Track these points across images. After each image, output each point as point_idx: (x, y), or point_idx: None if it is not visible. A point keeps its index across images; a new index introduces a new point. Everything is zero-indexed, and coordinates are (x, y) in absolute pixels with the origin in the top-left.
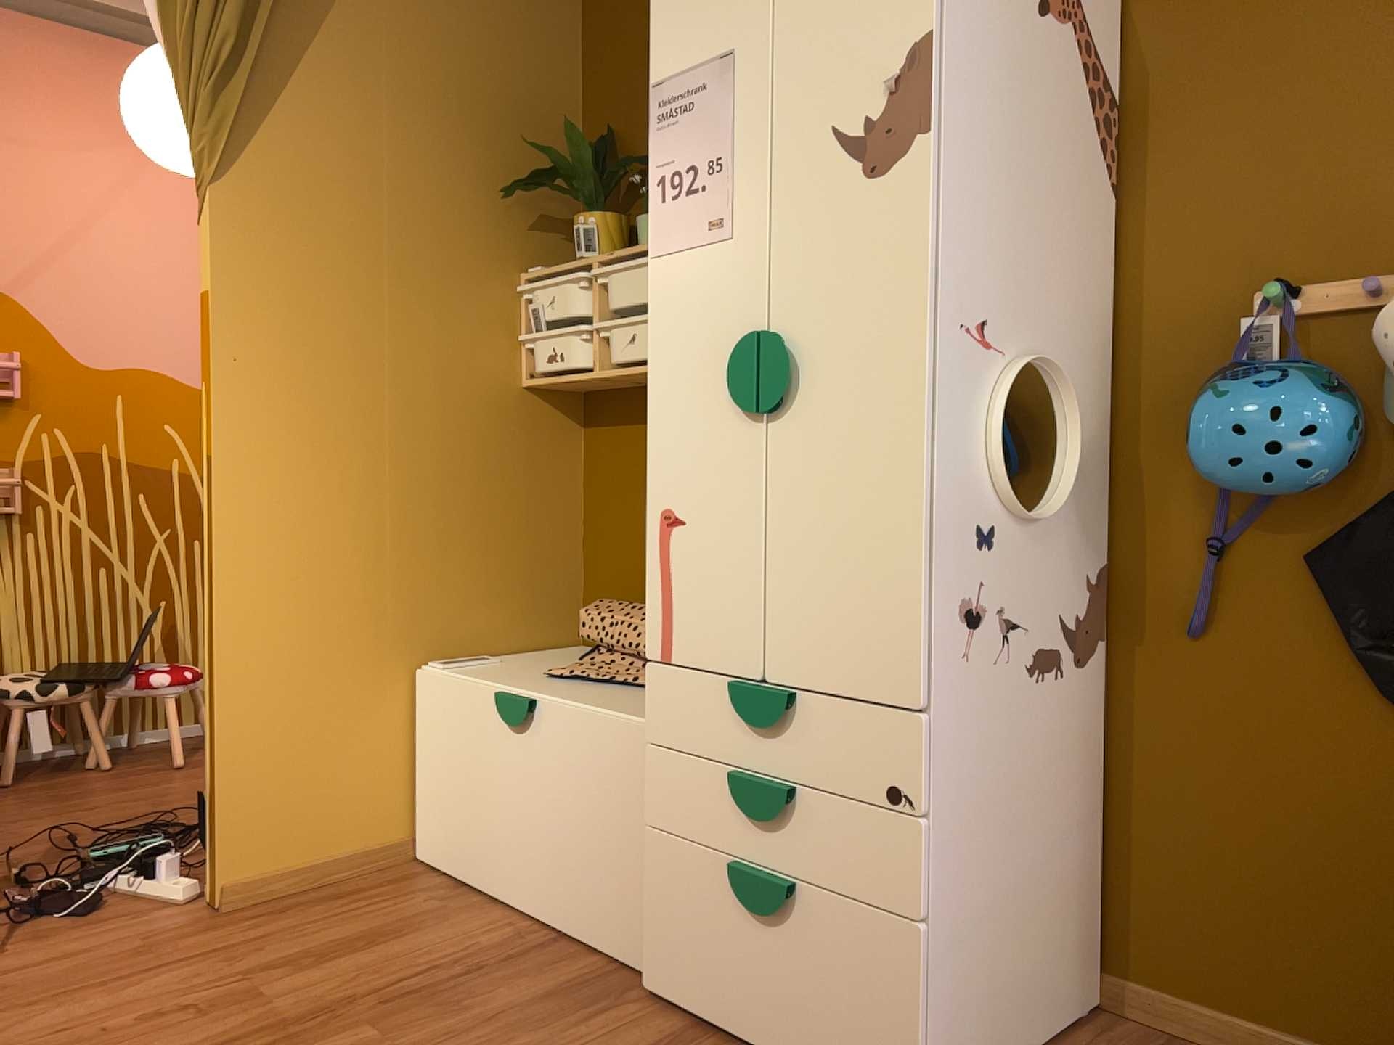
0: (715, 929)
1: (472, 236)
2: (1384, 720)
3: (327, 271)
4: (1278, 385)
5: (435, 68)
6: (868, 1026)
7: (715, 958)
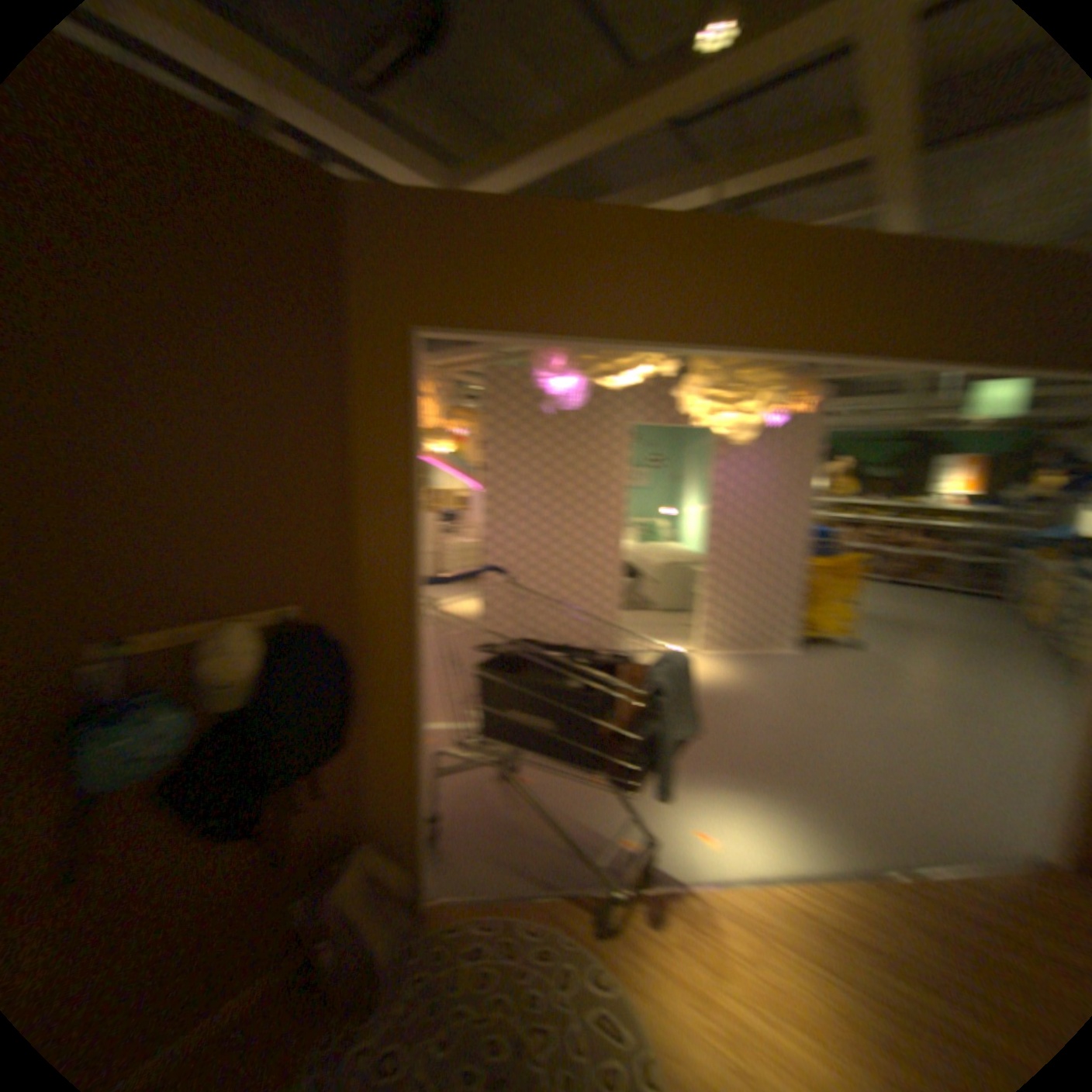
0: None
1: None
2: (196, 859)
3: None
4: (138, 726)
5: None
6: None
7: None
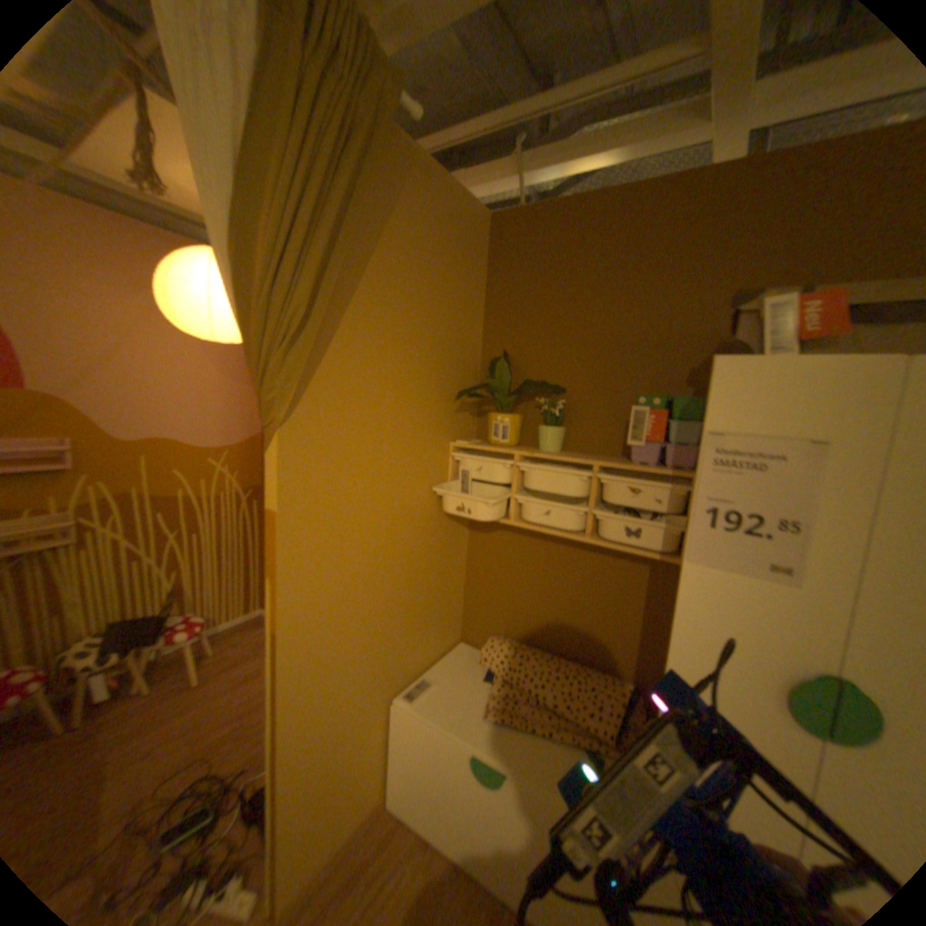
0: None
1: (431, 425)
2: None
3: (355, 473)
4: None
5: (419, 314)
6: None
7: None
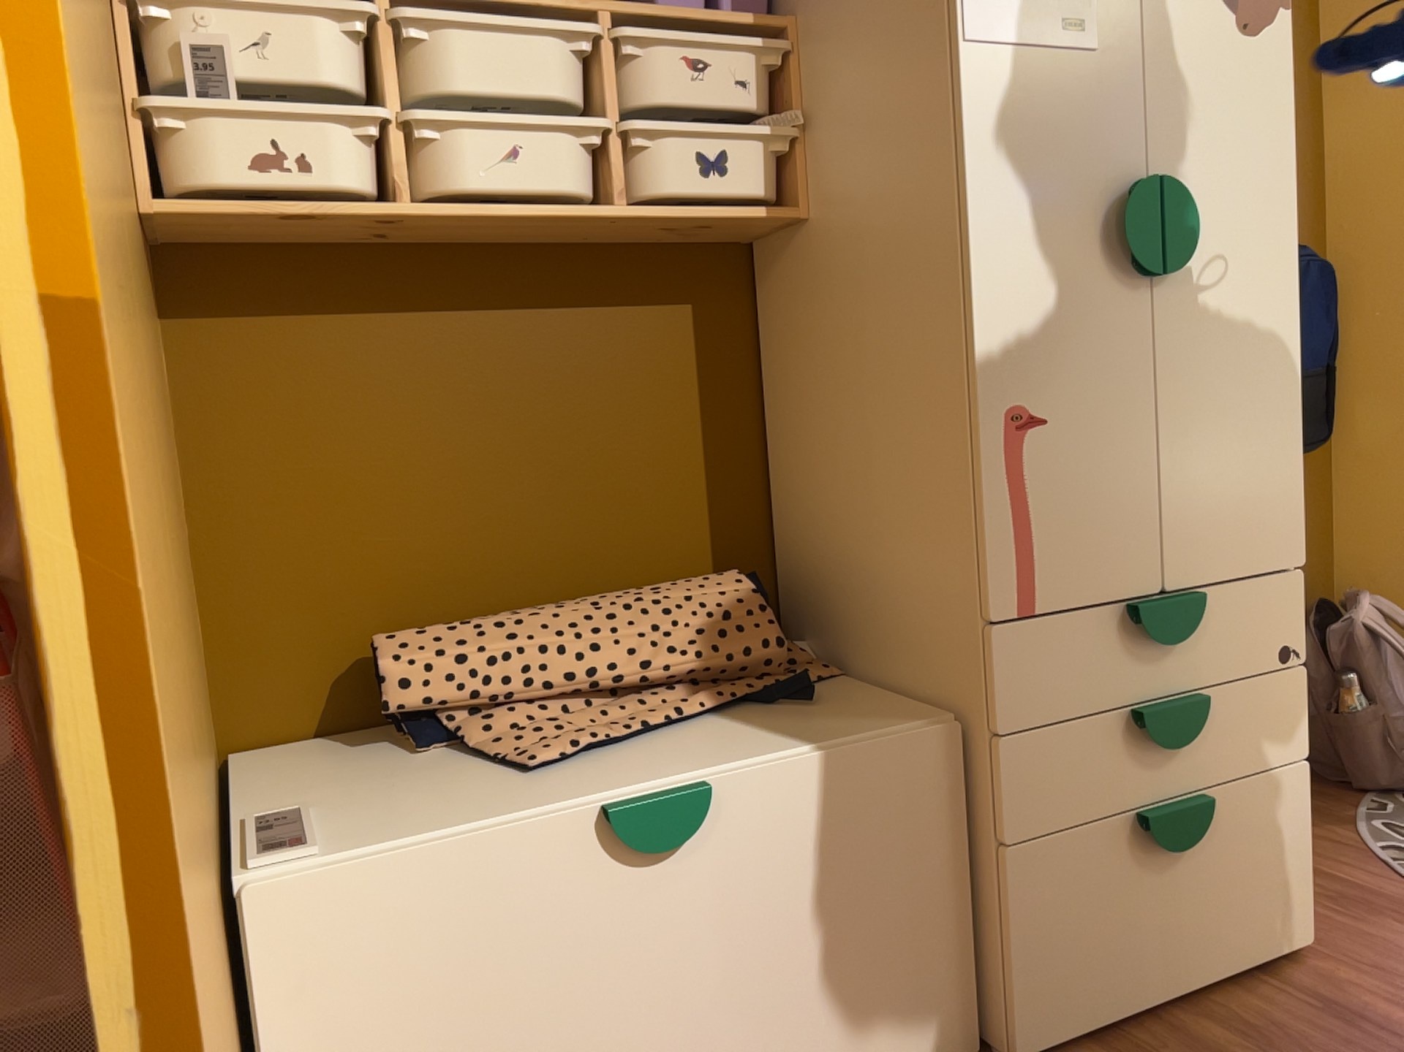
0: (1117, 908)
1: None
2: None
3: None
4: None
5: None
6: (1274, 884)
7: (1119, 942)
